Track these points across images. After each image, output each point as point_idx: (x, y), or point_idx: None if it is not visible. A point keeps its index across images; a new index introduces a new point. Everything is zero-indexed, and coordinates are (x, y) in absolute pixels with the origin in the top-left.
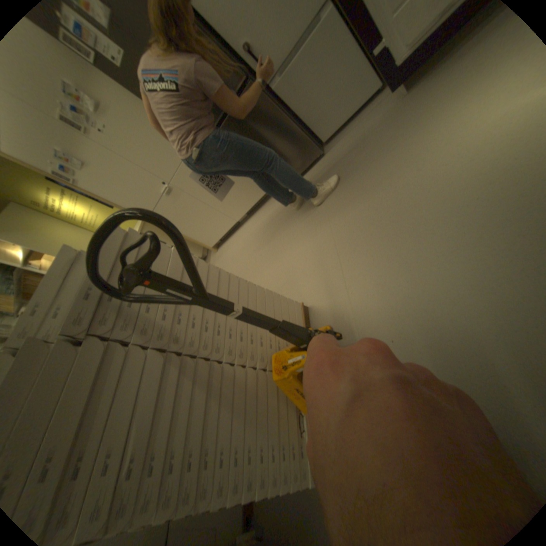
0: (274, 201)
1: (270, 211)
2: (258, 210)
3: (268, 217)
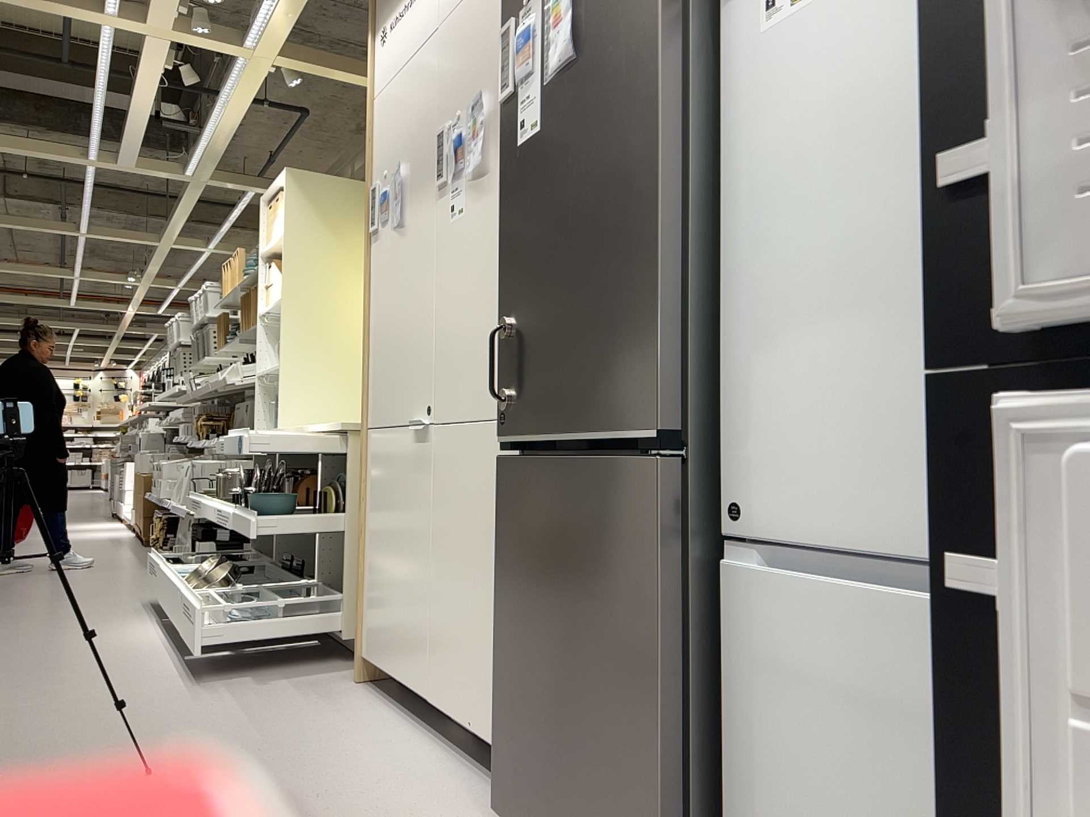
0: (482, 815)
1: (434, 811)
2: (472, 766)
3: (402, 813)
